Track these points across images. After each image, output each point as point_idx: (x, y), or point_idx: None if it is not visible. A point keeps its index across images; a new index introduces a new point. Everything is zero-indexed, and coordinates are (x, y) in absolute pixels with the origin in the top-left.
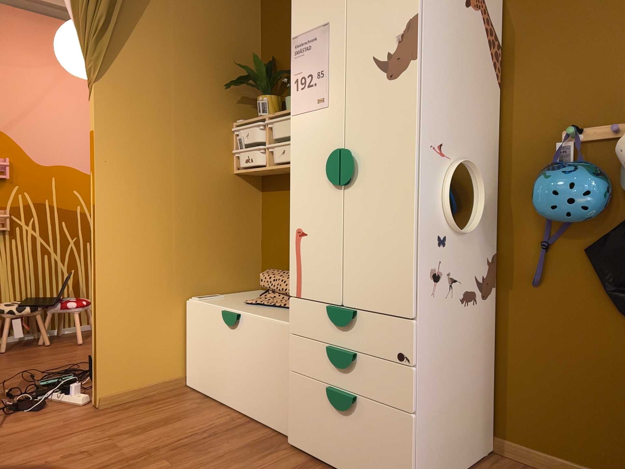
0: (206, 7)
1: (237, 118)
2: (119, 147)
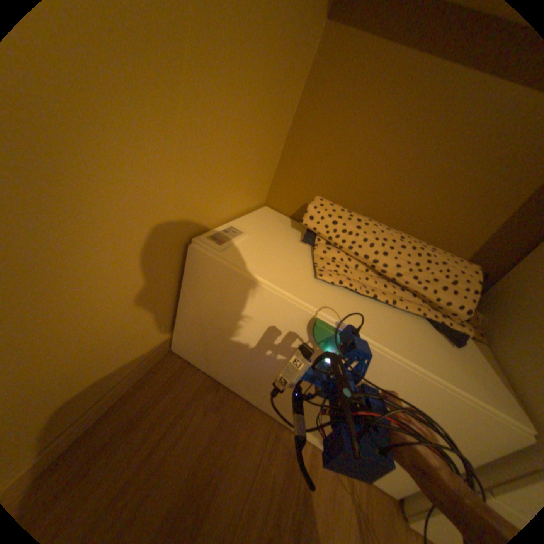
0: None
1: None
2: None
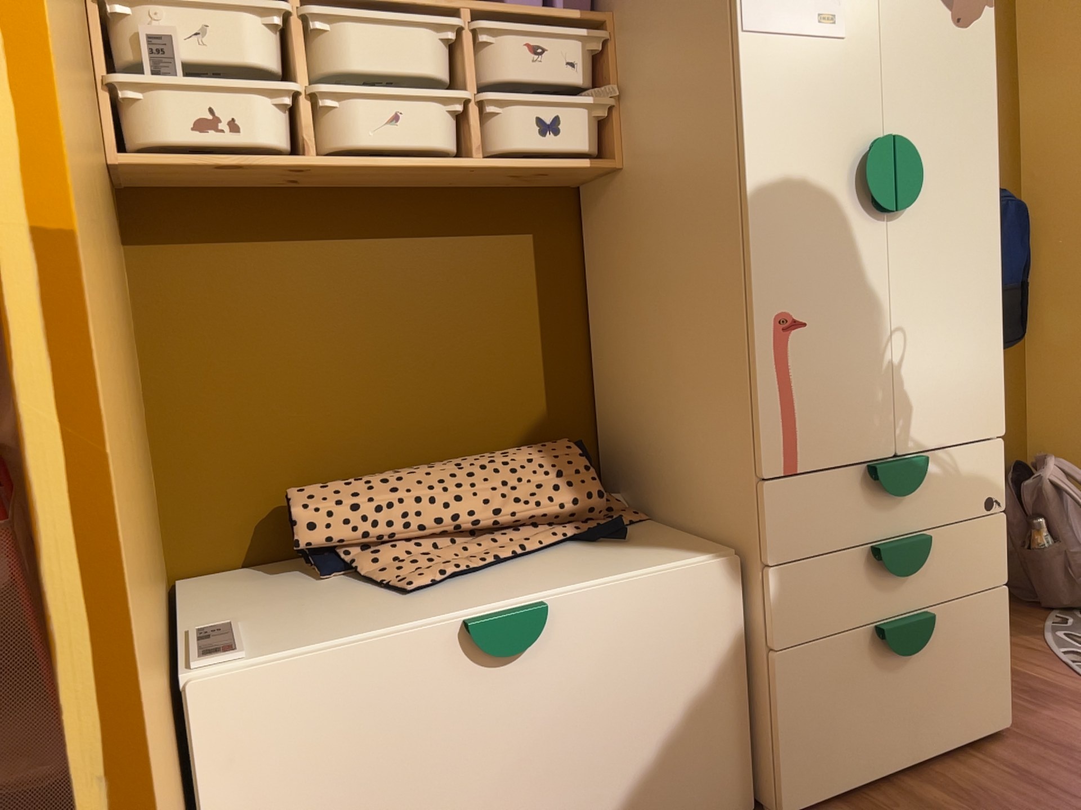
0: None
1: None
2: None
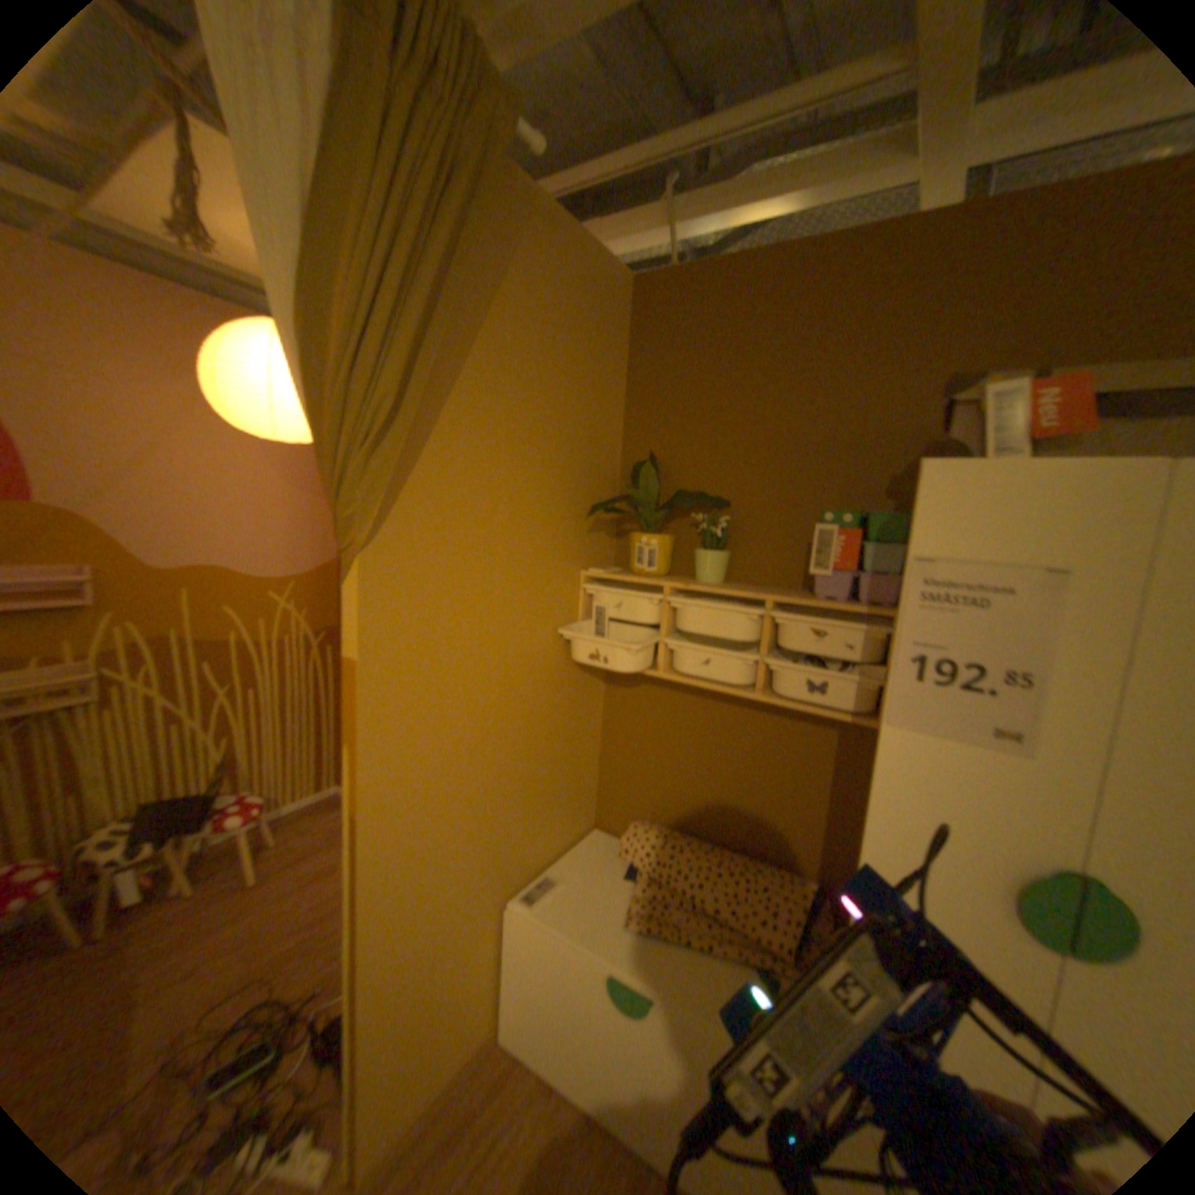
0: (559, 356)
1: (588, 562)
2: (410, 681)
